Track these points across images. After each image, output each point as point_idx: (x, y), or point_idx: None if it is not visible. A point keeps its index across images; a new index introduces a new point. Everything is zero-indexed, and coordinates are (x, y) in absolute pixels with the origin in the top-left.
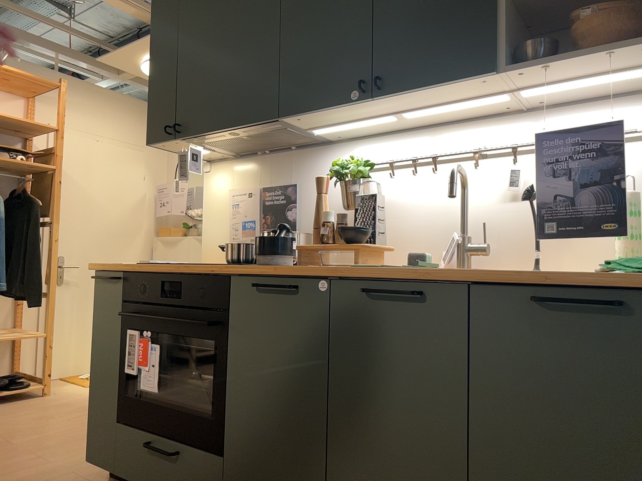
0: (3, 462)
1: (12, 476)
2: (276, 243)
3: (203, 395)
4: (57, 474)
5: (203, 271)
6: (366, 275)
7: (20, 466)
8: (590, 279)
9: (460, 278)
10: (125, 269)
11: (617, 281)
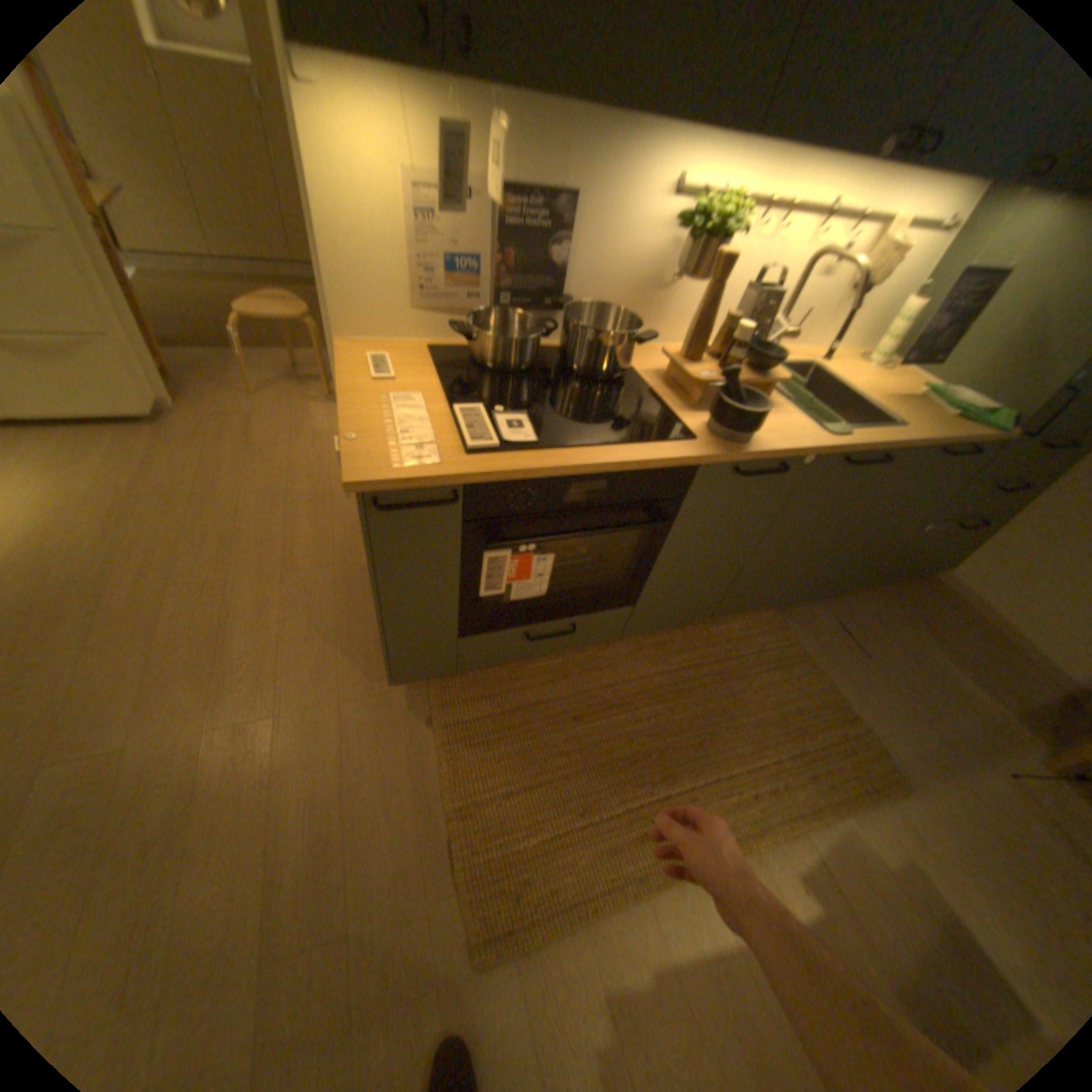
0: (201, 774)
1: (279, 770)
2: (761, 413)
3: (590, 568)
4: (327, 718)
5: (654, 459)
6: (859, 449)
7: (246, 754)
8: (970, 434)
9: (920, 444)
10: (464, 475)
11: (981, 435)
